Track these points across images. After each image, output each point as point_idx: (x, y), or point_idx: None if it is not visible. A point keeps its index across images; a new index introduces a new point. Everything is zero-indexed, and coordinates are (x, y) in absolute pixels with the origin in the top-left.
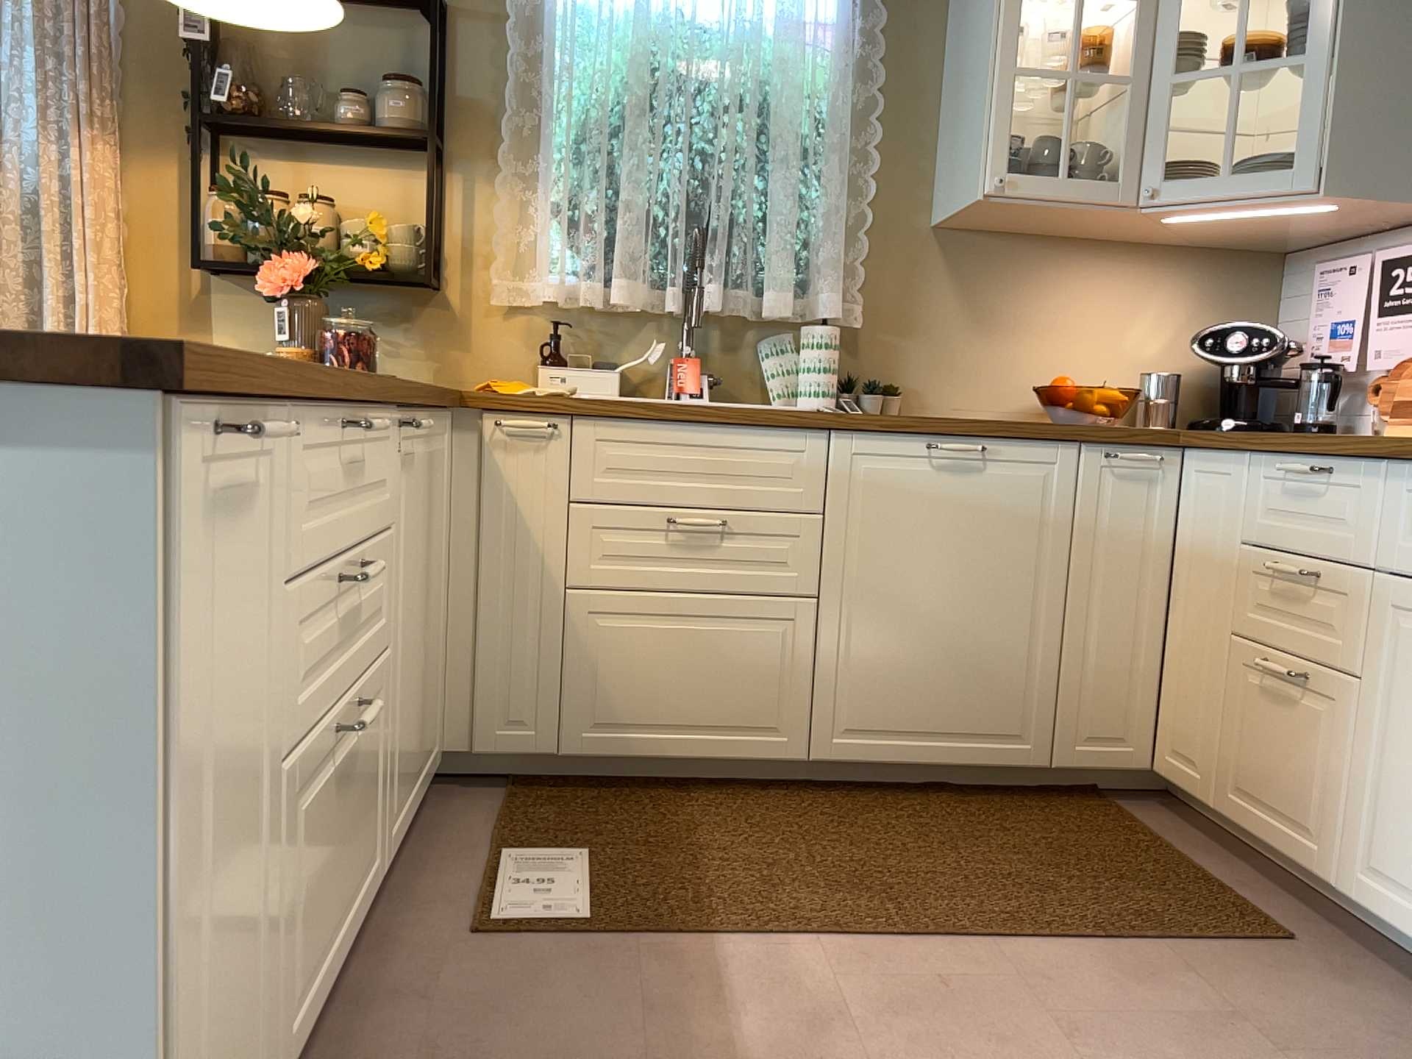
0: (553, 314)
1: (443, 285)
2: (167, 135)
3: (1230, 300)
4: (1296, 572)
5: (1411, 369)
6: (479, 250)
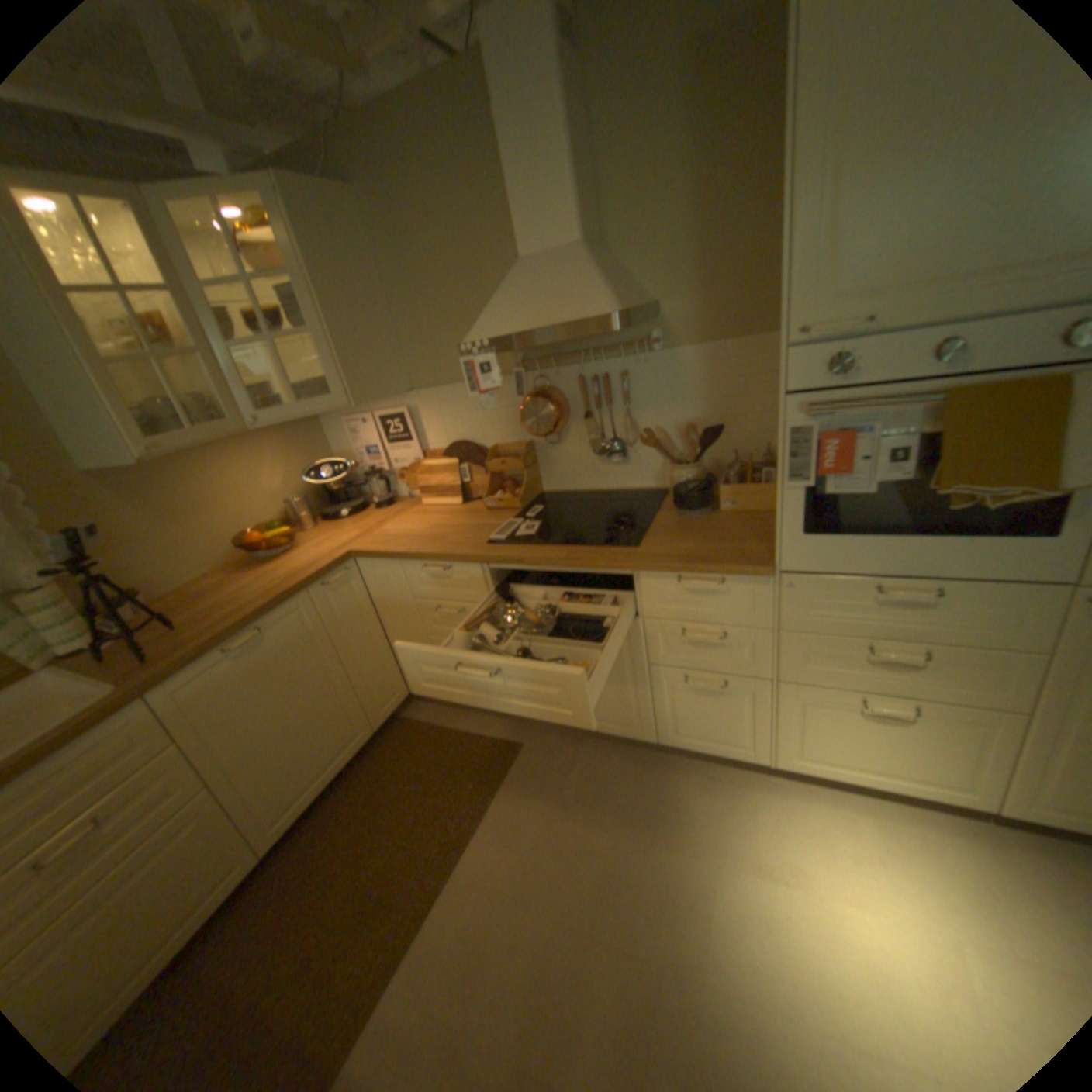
0: None
1: None
2: None
3: (301, 441)
4: (455, 612)
5: (417, 469)
6: None
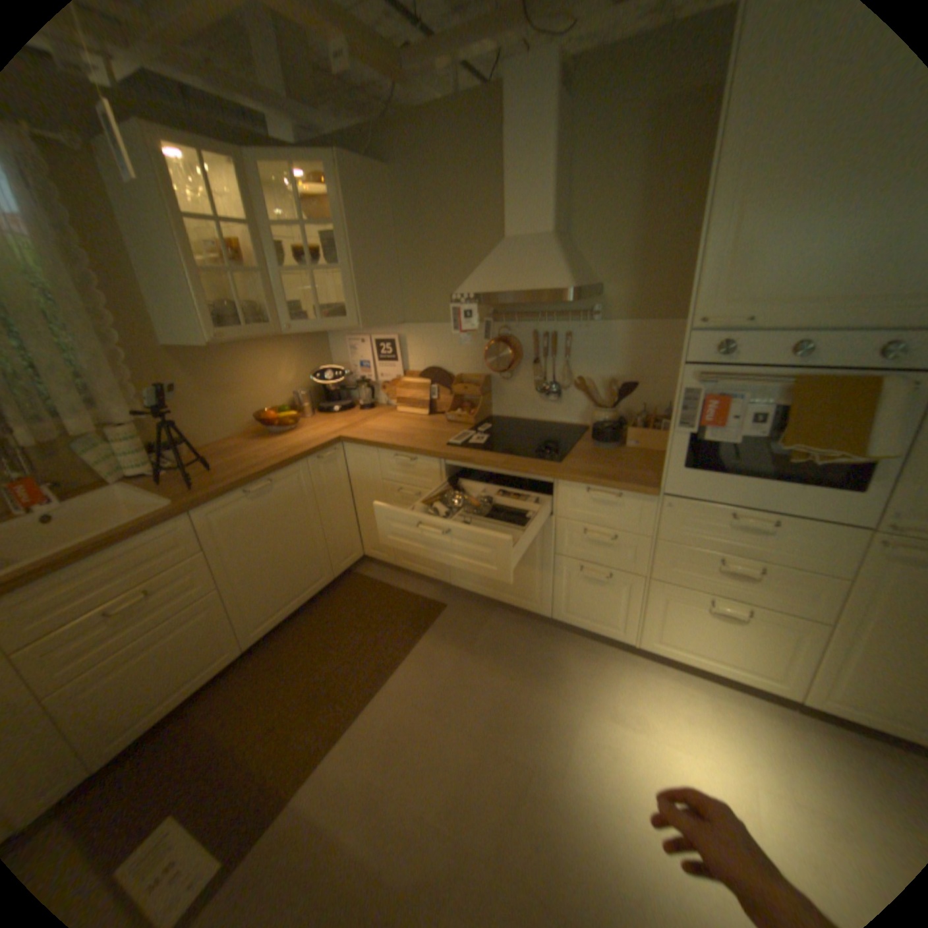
0: None
1: None
2: None
3: (311, 351)
4: (412, 494)
5: (397, 384)
6: None
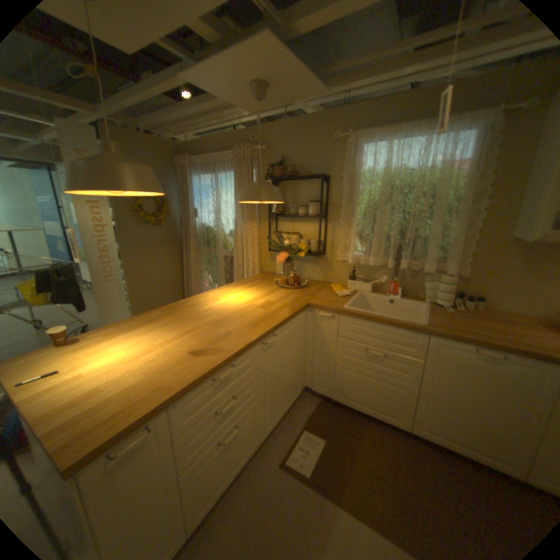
0: (355, 263)
1: (325, 254)
2: (266, 217)
3: None
4: None
5: None
6: (335, 245)
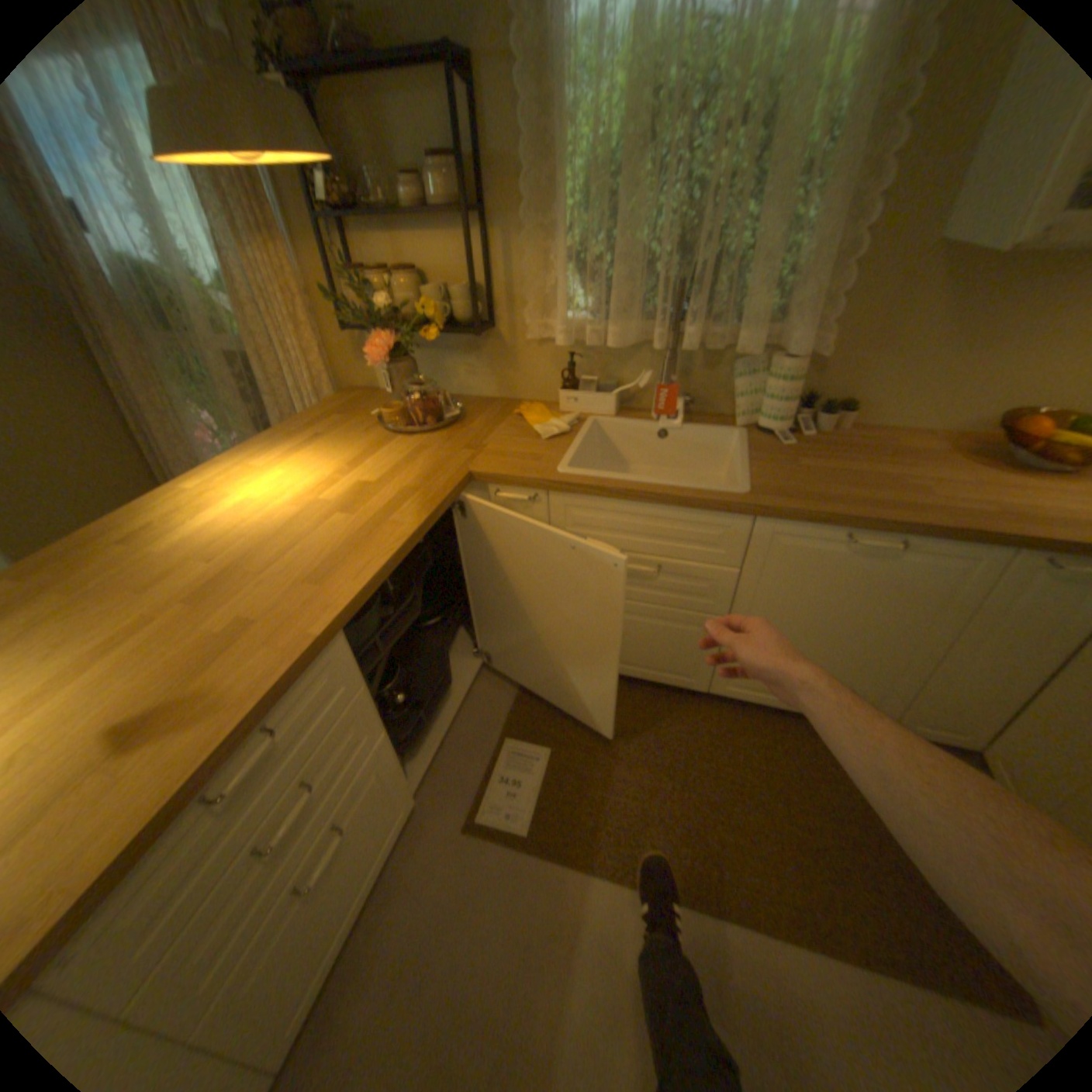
0: (571, 342)
1: (493, 324)
2: (307, 219)
3: None
4: None
5: None
6: (516, 295)
